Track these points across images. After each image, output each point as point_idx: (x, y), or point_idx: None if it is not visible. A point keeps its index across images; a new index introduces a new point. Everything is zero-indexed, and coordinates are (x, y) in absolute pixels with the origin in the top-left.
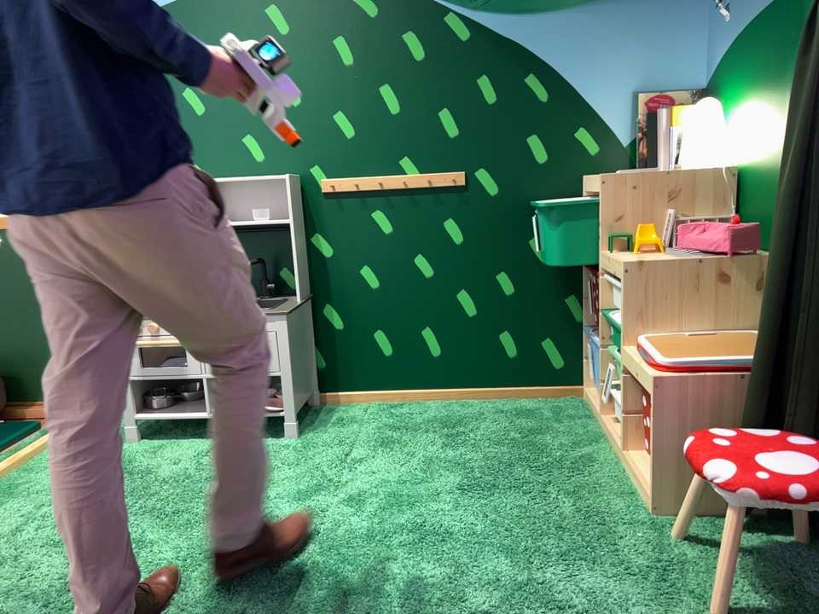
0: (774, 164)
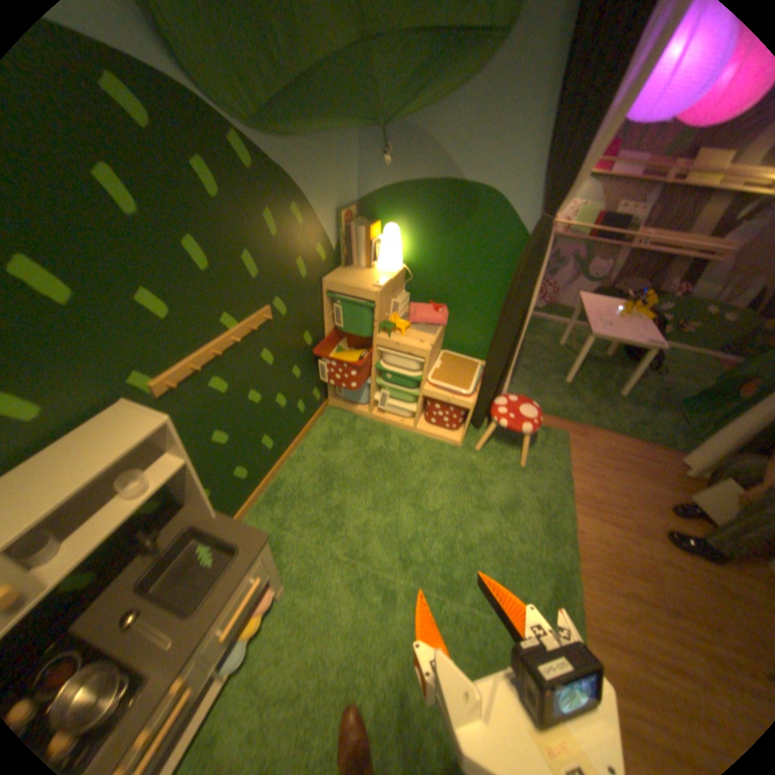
0: (440, 271)
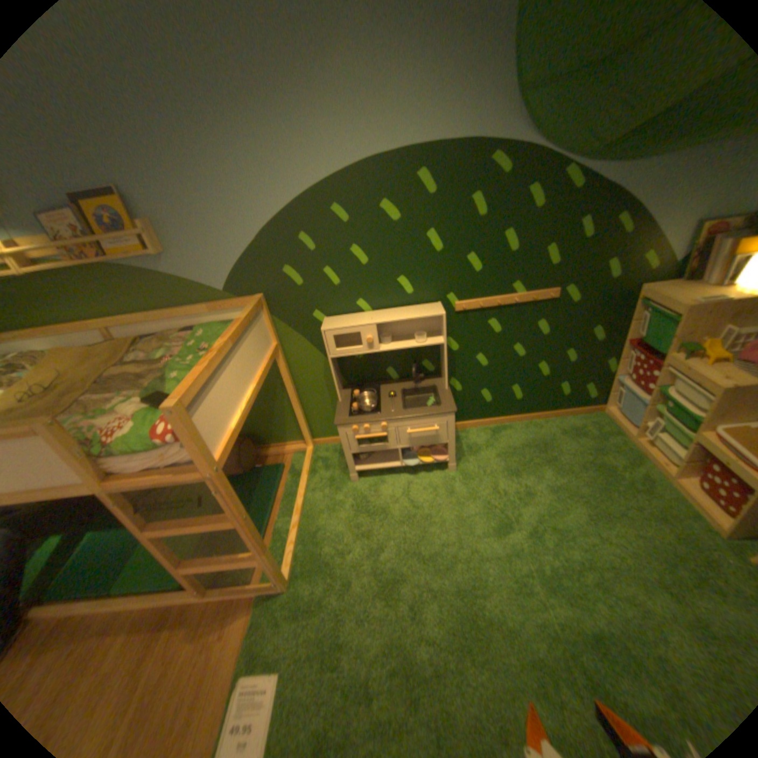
0: None
